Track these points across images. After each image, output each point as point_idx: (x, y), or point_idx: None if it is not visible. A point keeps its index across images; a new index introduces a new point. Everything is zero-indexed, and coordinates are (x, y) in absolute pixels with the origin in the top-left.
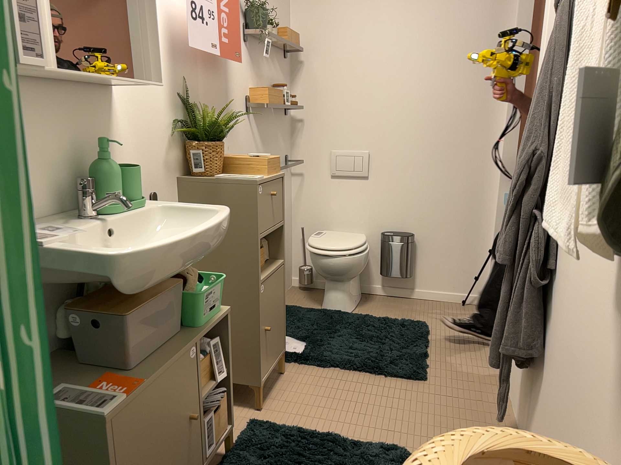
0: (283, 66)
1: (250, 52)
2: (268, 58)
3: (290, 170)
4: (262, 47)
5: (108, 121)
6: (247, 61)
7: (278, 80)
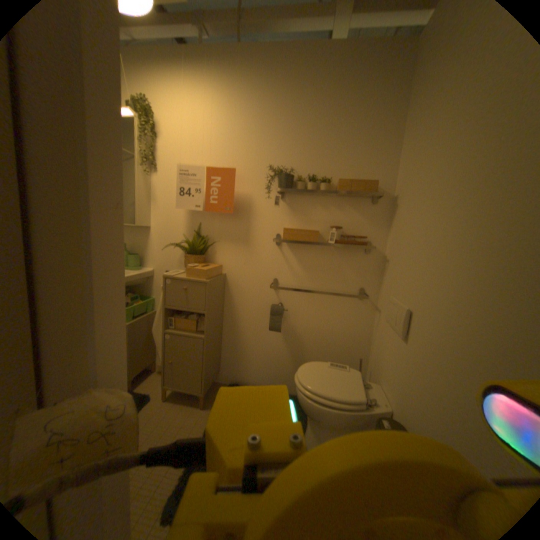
0: (367, 207)
1: (289, 201)
2: (327, 203)
3: (371, 302)
4: (315, 195)
5: (145, 238)
6: (283, 208)
7: (353, 220)
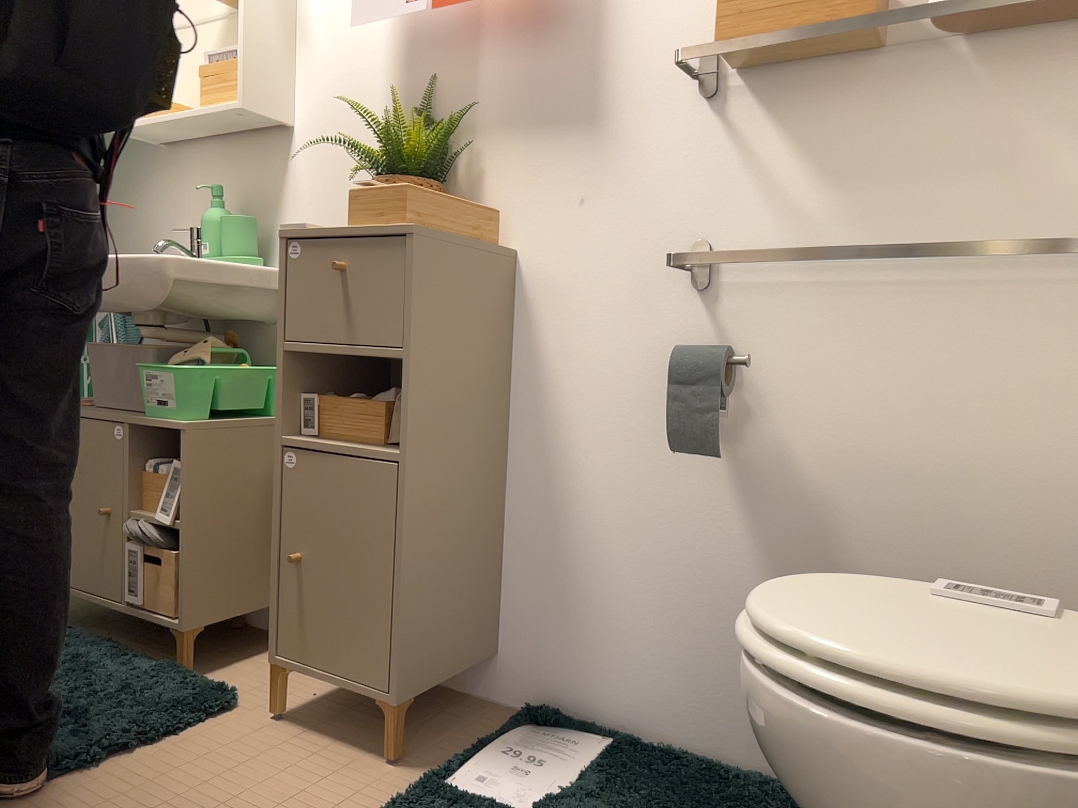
0: None
1: None
2: None
3: None
4: None
5: (284, 173)
6: None
7: None
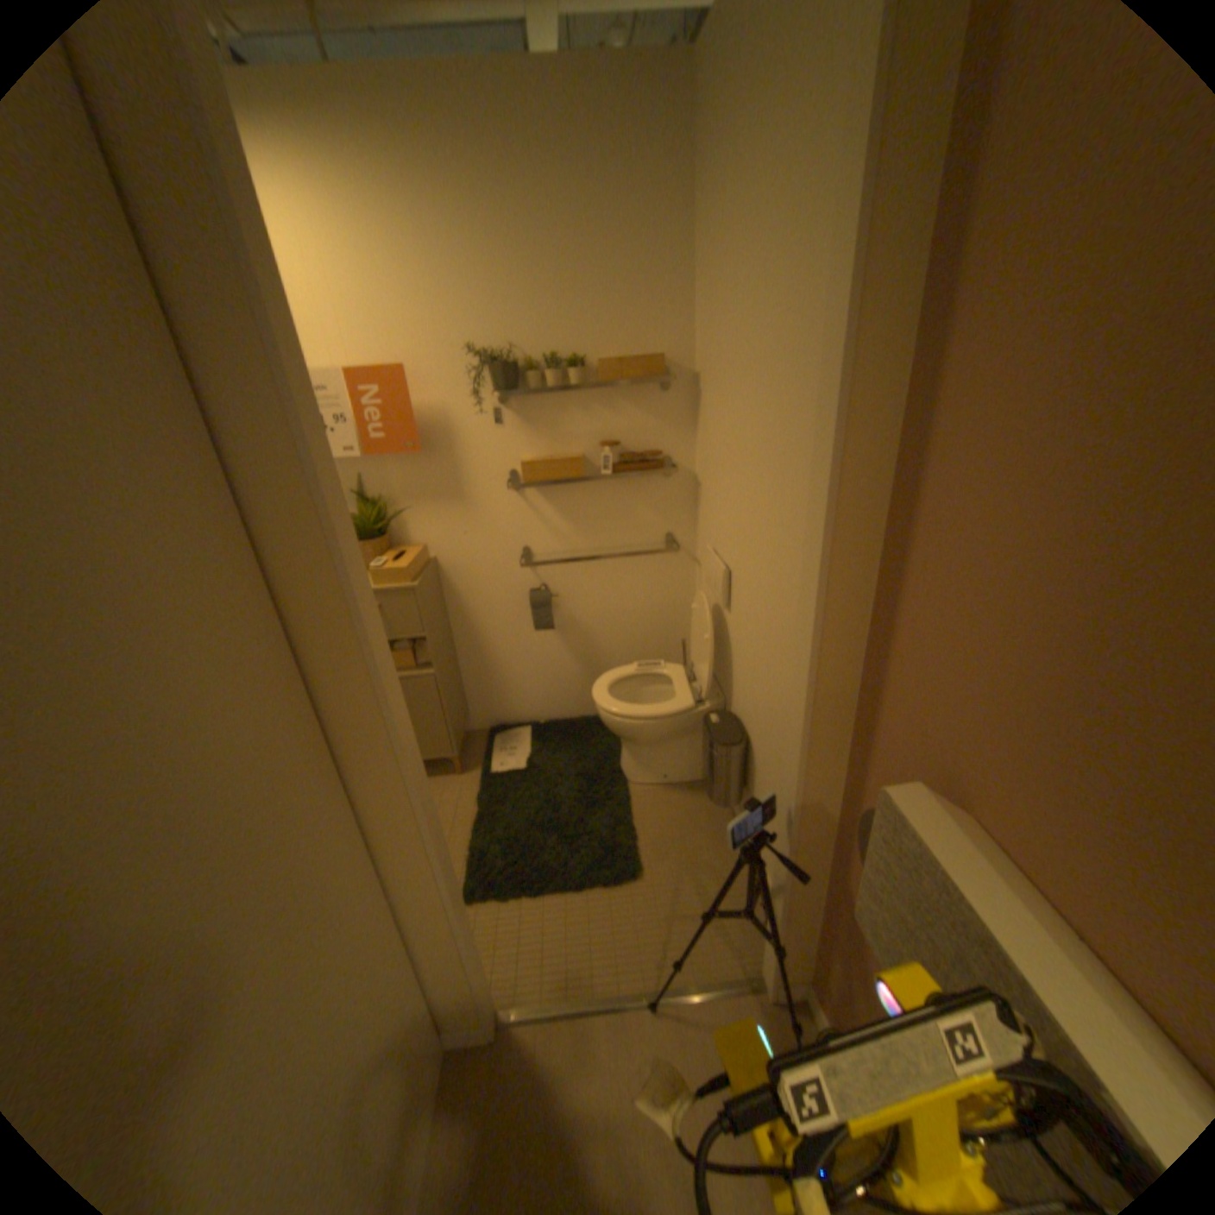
0: (654, 403)
1: (518, 411)
2: (586, 406)
3: (685, 556)
4: (563, 394)
5: None
6: (511, 426)
7: (635, 429)
